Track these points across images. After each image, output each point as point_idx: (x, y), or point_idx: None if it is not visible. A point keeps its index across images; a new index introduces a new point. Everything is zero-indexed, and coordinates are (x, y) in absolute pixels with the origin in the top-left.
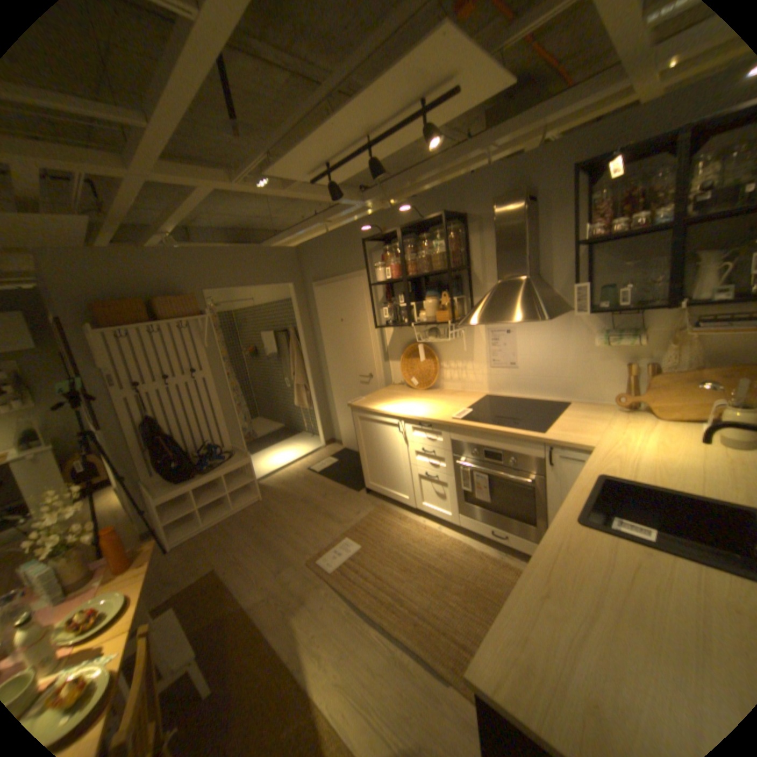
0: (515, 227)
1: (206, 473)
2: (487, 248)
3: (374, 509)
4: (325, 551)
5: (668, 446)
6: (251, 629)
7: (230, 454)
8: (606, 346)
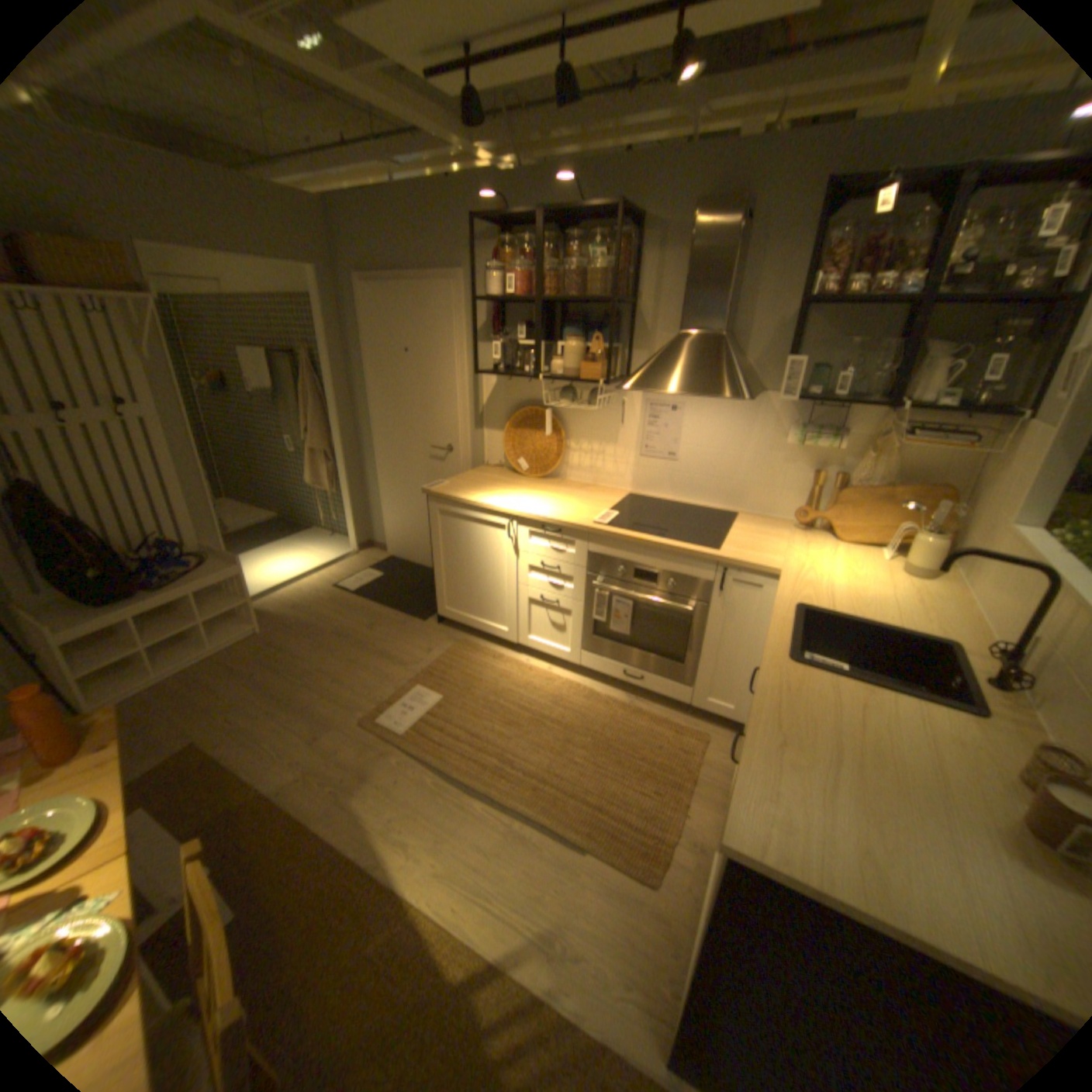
0: (714, 254)
1: (159, 588)
2: (667, 277)
3: (454, 645)
4: (387, 704)
5: (854, 571)
6: (285, 821)
7: (198, 558)
8: (798, 445)
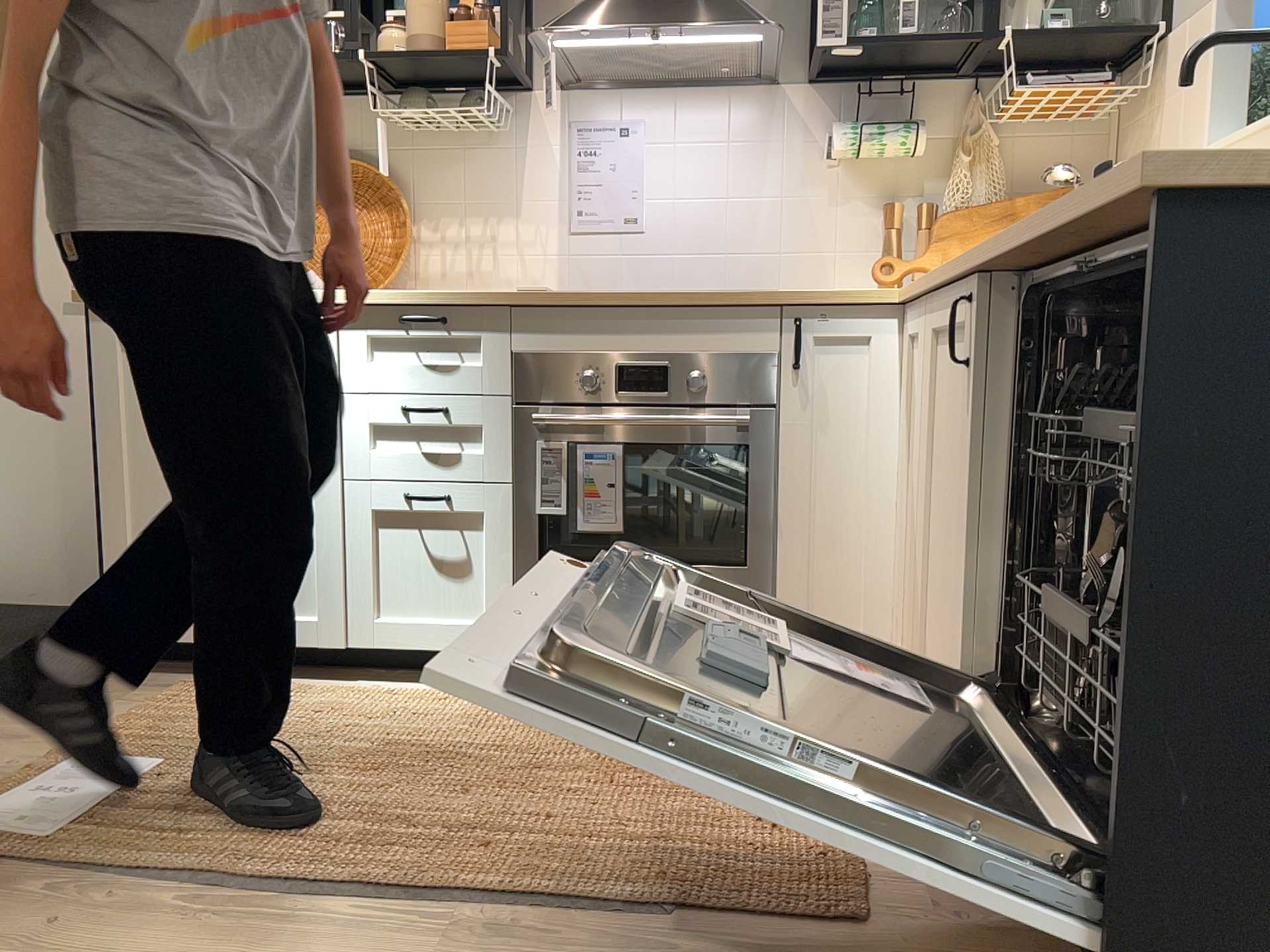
0: None
1: None
2: None
3: (168, 693)
4: None
5: None
6: None
7: None
8: (850, 157)
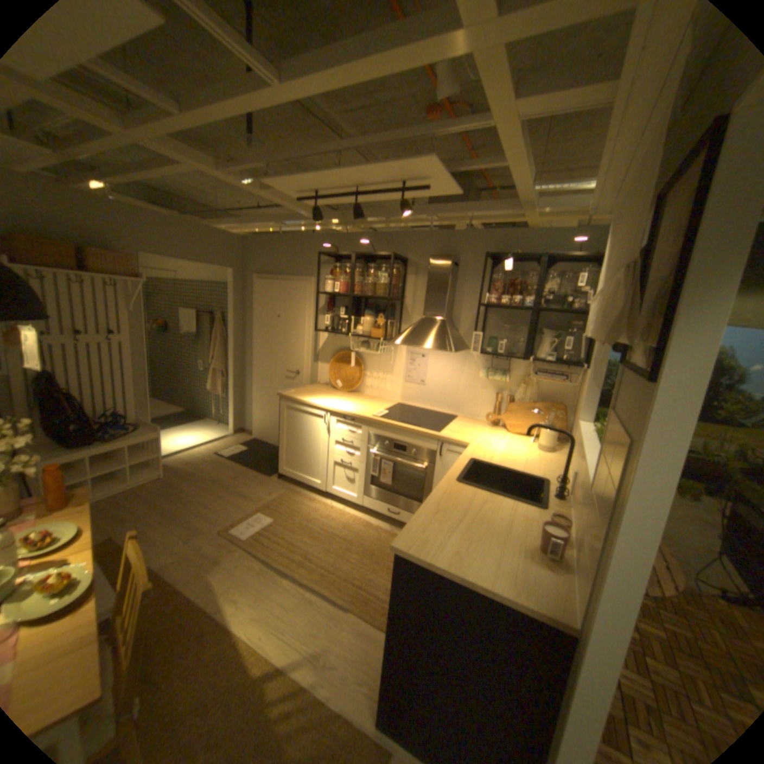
0: (441, 280)
1: (108, 441)
2: (418, 289)
3: (286, 491)
4: (237, 522)
5: (510, 446)
6: (163, 584)
7: (134, 426)
8: (485, 378)
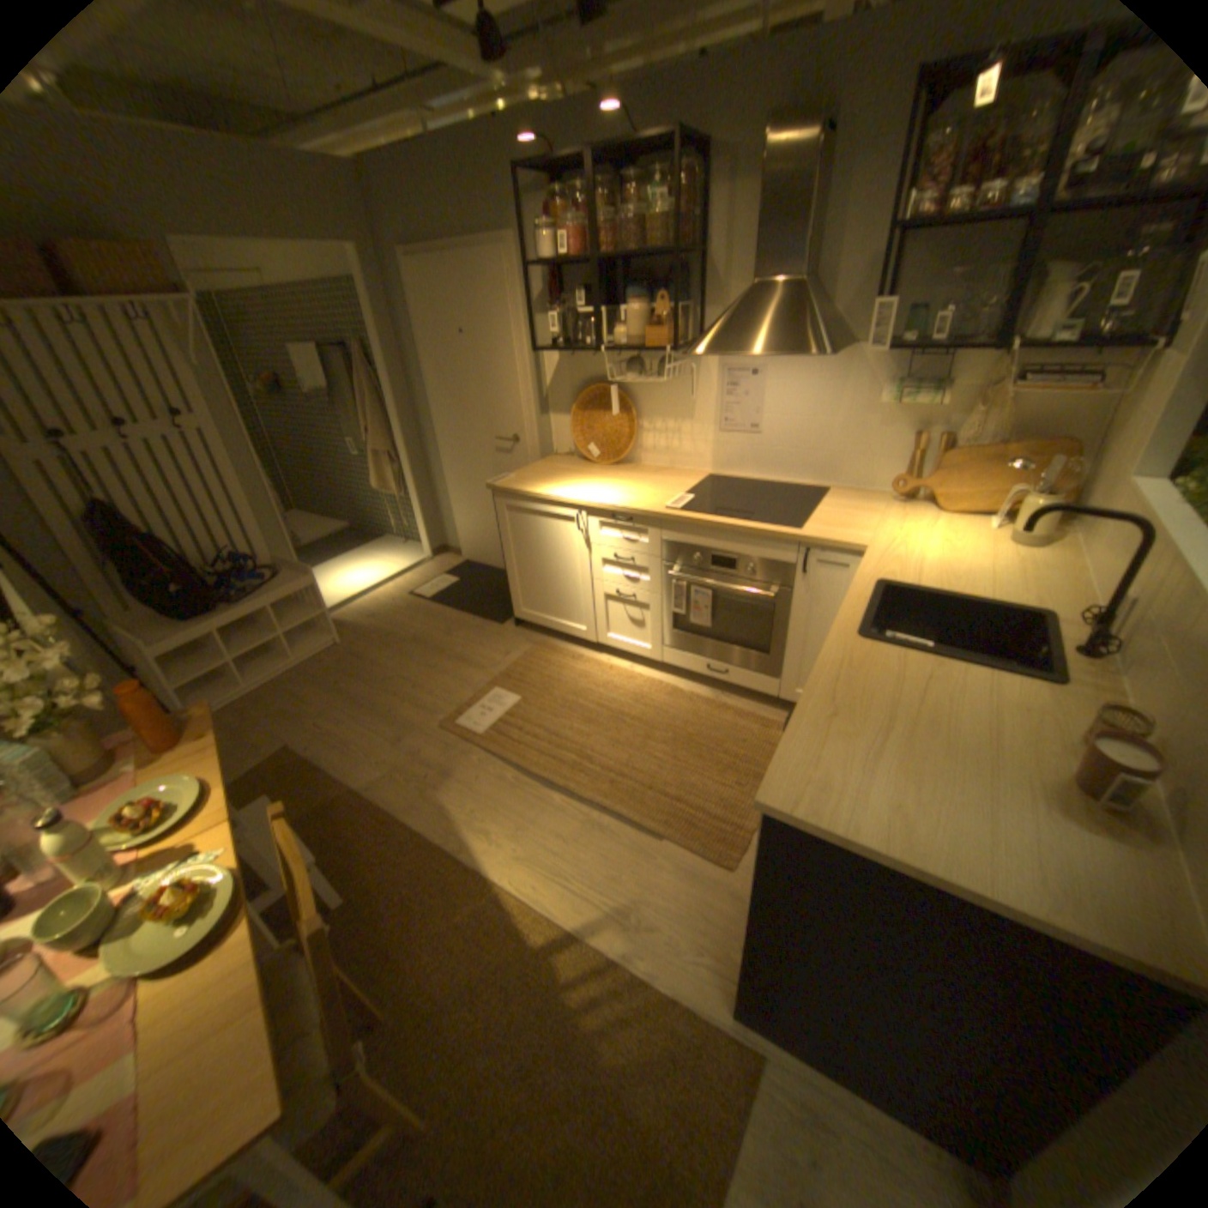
0: (792, 181)
1: (238, 601)
2: (740, 215)
3: (532, 647)
4: (466, 706)
5: (952, 543)
6: (375, 812)
7: (272, 570)
8: (895, 404)
